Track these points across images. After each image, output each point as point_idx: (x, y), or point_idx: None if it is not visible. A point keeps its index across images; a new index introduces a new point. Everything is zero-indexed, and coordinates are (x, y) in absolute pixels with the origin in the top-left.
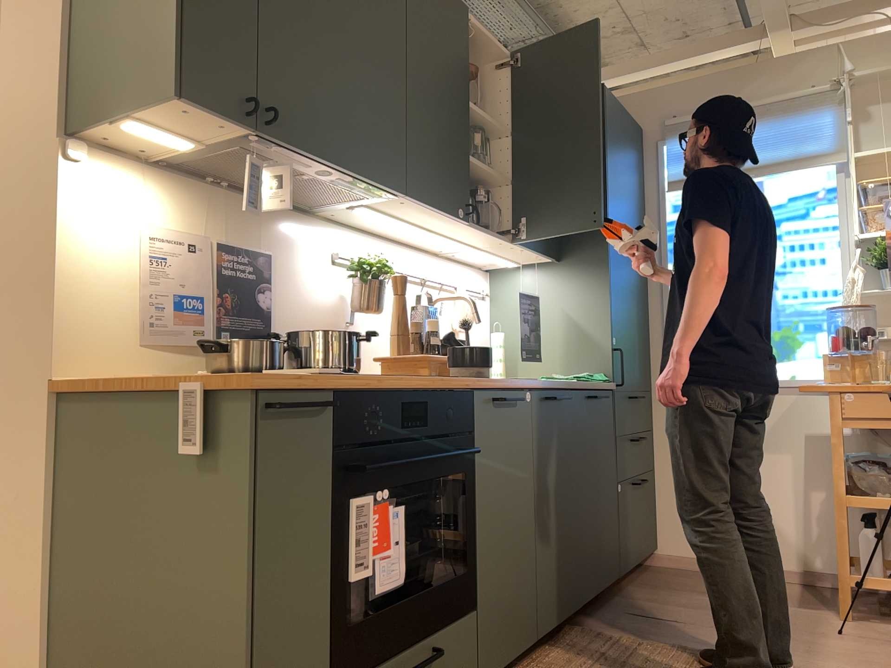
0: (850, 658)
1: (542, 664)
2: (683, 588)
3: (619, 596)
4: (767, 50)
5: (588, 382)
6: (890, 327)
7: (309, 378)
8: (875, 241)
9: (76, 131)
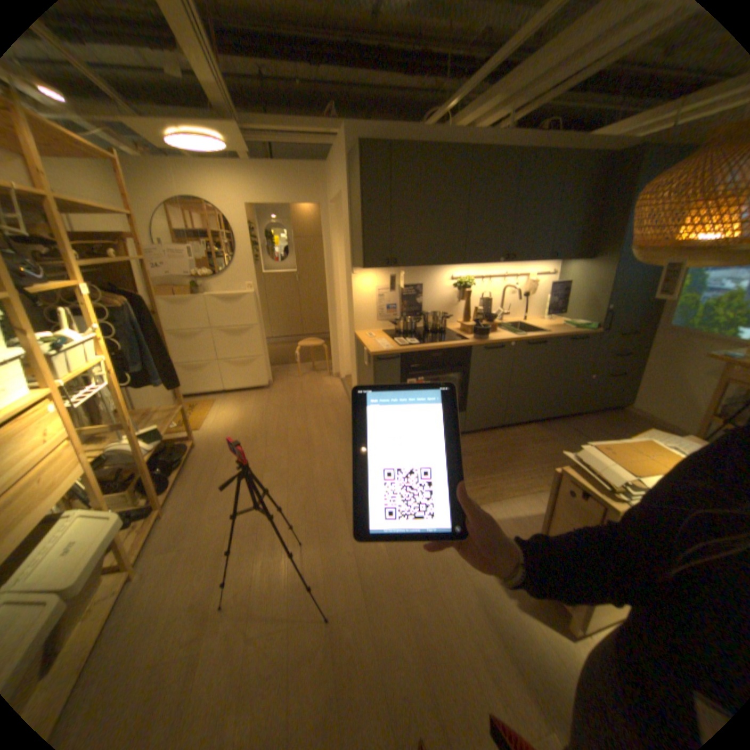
0: None
1: (504, 433)
2: (621, 426)
3: (580, 419)
4: None
5: (580, 329)
6: None
7: (392, 350)
8: None
9: (352, 266)
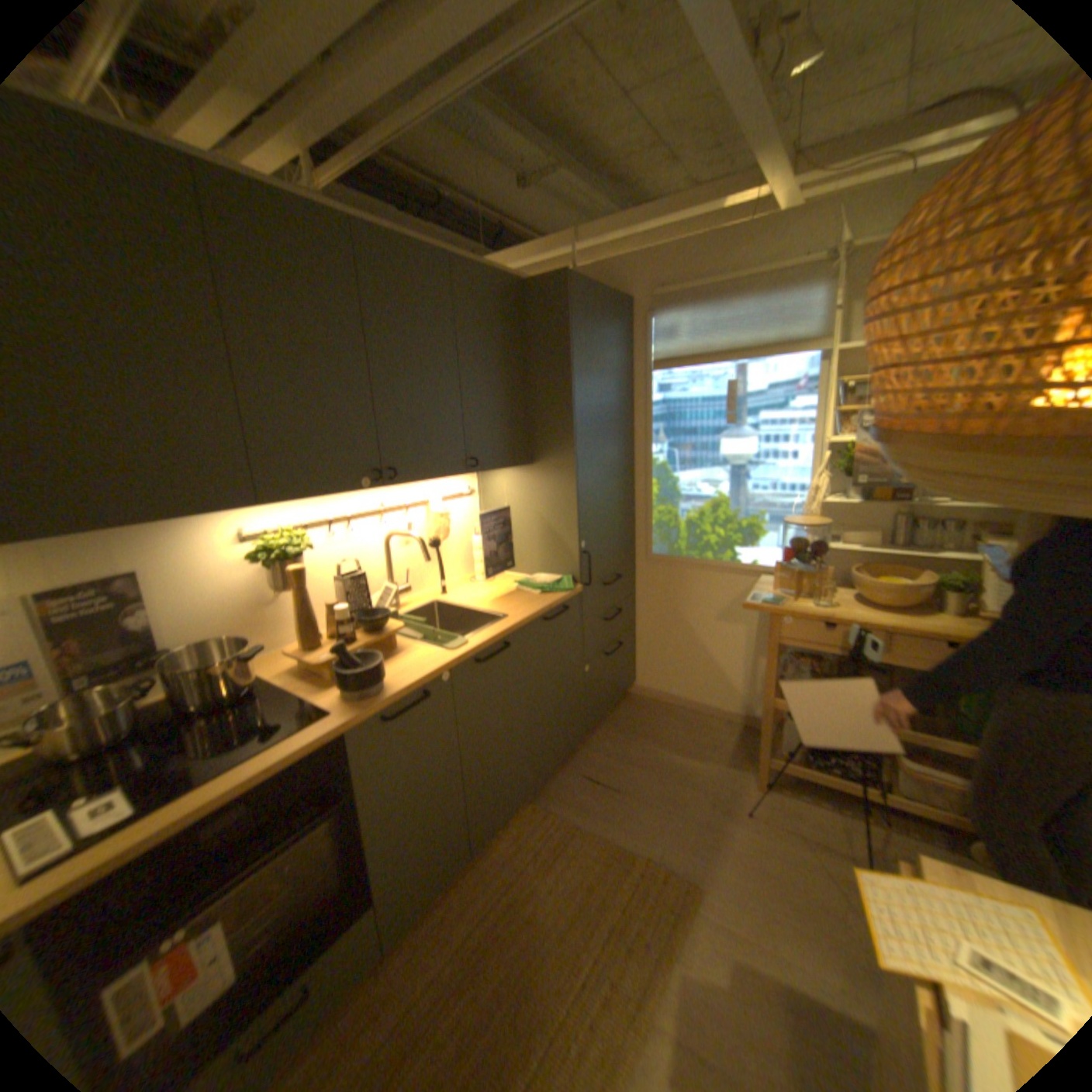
0: (745, 863)
1: (477, 875)
2: (642, 733)
3: (586, 747)
4: (771, 195)
5: (551, 594)
6: (850, 530)
7: None
8: (850, 440)
9: None
